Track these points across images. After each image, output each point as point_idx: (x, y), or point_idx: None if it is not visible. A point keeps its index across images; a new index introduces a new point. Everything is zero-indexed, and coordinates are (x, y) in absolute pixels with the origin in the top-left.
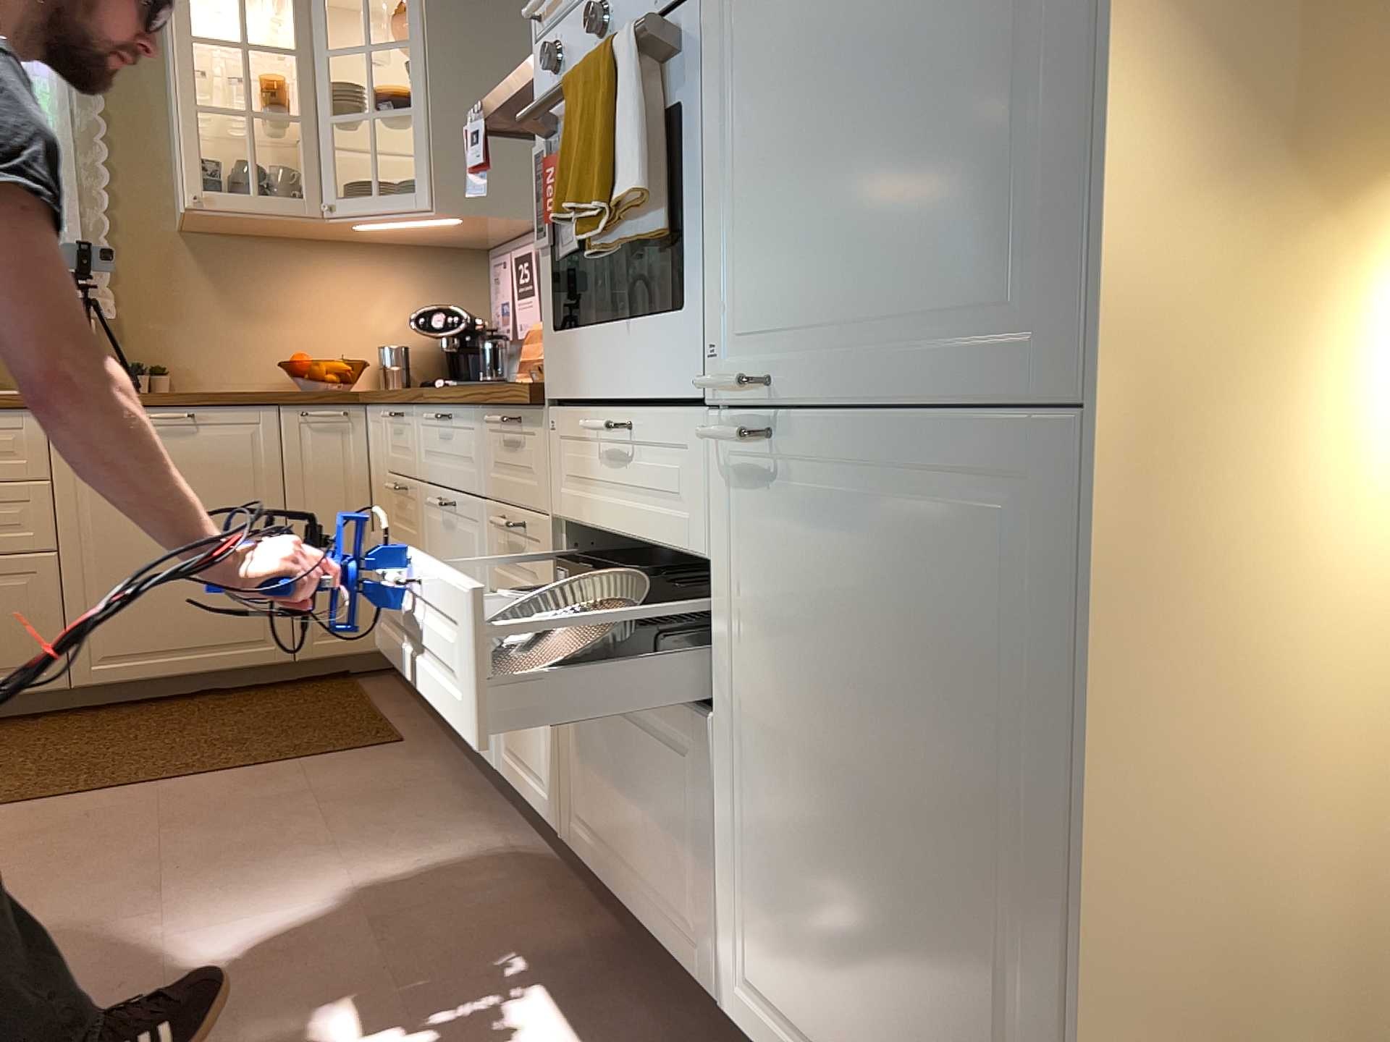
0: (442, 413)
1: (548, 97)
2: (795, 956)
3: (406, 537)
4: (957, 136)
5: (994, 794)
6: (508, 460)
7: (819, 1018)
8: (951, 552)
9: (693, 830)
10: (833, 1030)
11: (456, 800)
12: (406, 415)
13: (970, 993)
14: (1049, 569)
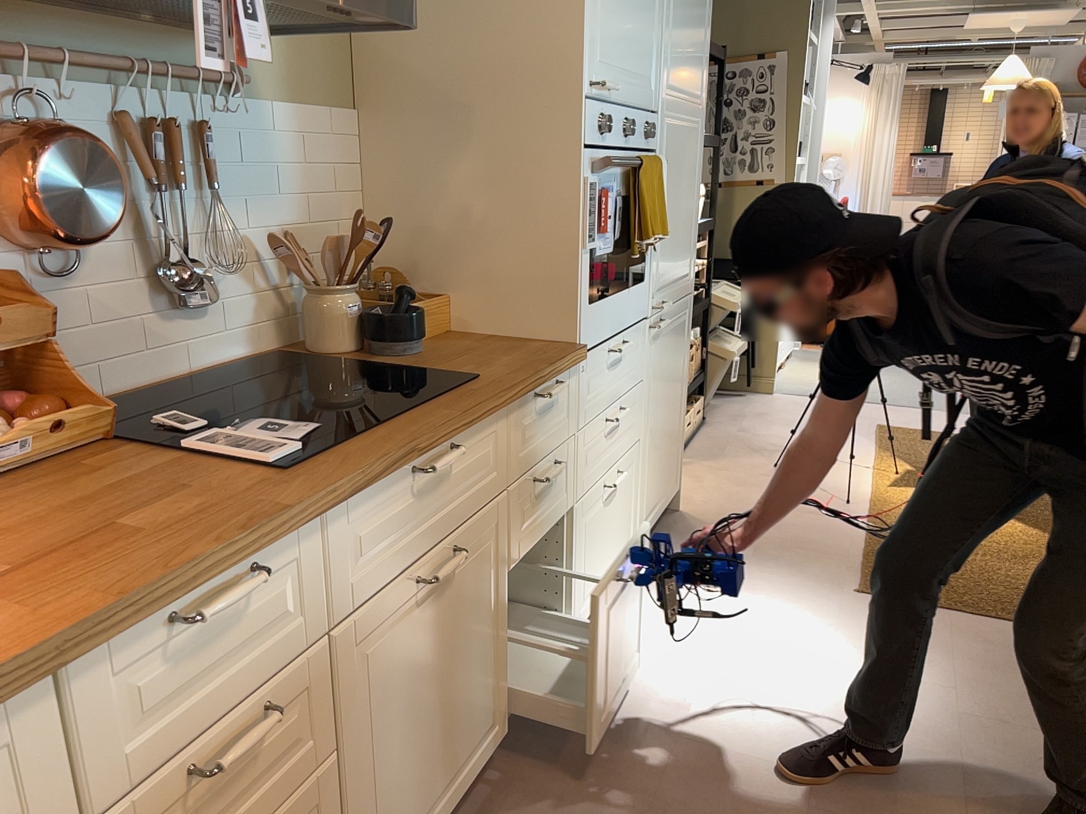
0: (431, 455)
1: (630, 166)
2: (652, 483)
3: (259, 807)
4: (684, 234)
5: (679, 381)
6: (541, 423)
7: (655, 491)
8: (679, 332)
9: (630, 496)
10: (657, 489)
11: (500, 811)
12: (279, 553)
13: (674, 432)
14: (685, 327)
